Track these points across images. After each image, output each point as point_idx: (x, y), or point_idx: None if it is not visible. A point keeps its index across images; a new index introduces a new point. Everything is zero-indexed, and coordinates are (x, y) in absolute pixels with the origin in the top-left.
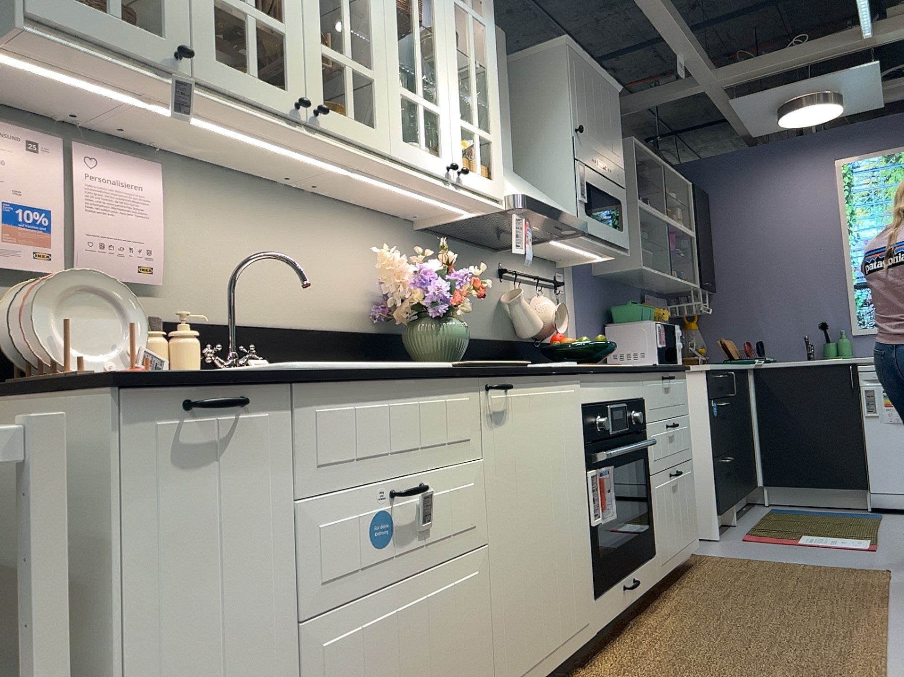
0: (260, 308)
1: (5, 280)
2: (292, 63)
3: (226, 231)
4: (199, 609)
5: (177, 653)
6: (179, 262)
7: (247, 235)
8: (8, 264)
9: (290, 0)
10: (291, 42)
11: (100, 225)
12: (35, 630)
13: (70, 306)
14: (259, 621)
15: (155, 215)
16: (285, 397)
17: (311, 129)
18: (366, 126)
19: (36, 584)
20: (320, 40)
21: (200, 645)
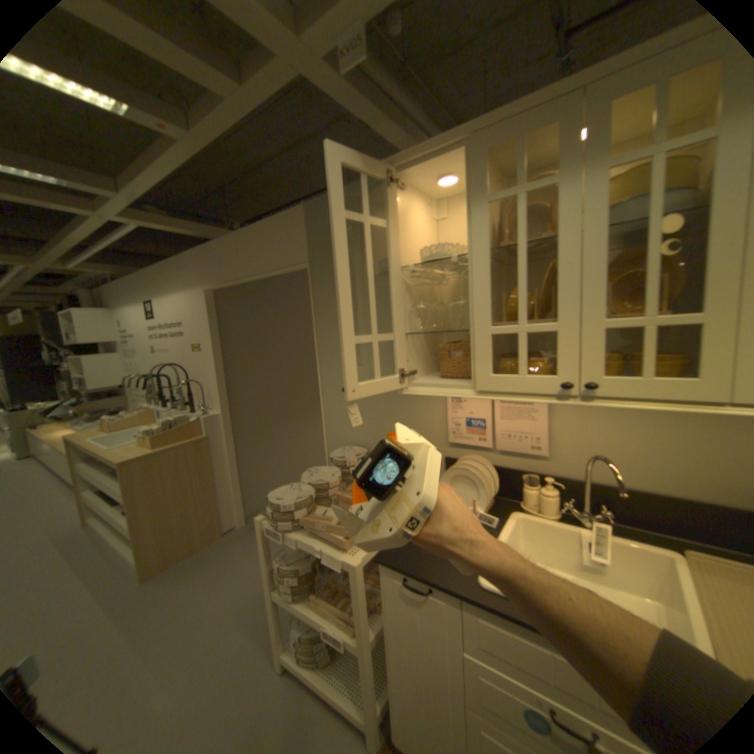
0: (642, 477)
1: (471, 447)
2: (564, 351)
3: (608, 421)
4: (415, 659)
5: (407, 665)
6: (565, 441)
7: (632, 423)
8: (470, 442)
9: (564, 298)
10: (564, 334)
11: (508, 426)
12: (356, 623)
13: (462, 480)
14: (444, 688)
15: (543, 417)
16: (460, 604)
17: (593, 395)
18: (679, 379)
19: (355, 611)
20: (605, 315)
21: (416, 671)
